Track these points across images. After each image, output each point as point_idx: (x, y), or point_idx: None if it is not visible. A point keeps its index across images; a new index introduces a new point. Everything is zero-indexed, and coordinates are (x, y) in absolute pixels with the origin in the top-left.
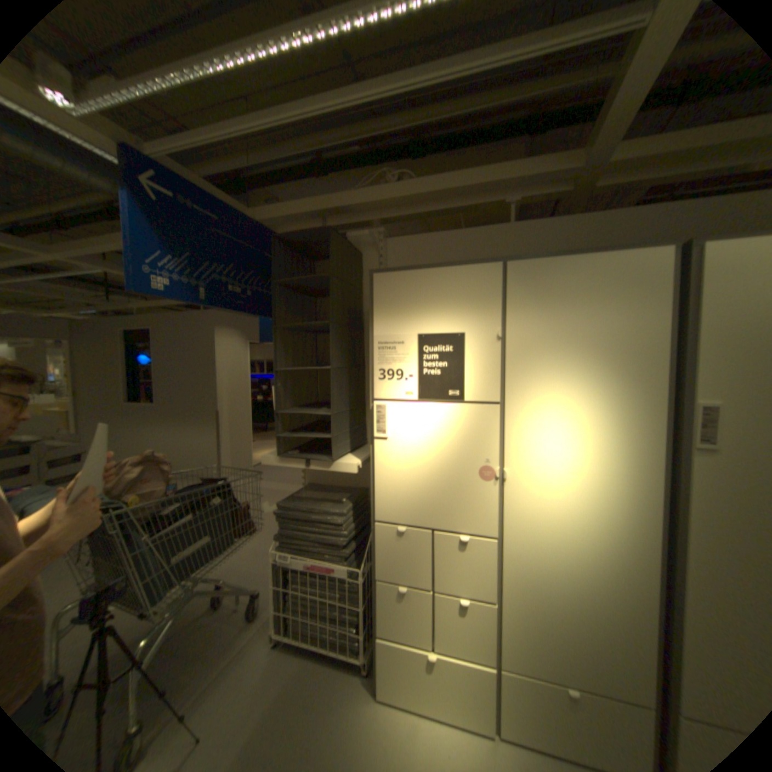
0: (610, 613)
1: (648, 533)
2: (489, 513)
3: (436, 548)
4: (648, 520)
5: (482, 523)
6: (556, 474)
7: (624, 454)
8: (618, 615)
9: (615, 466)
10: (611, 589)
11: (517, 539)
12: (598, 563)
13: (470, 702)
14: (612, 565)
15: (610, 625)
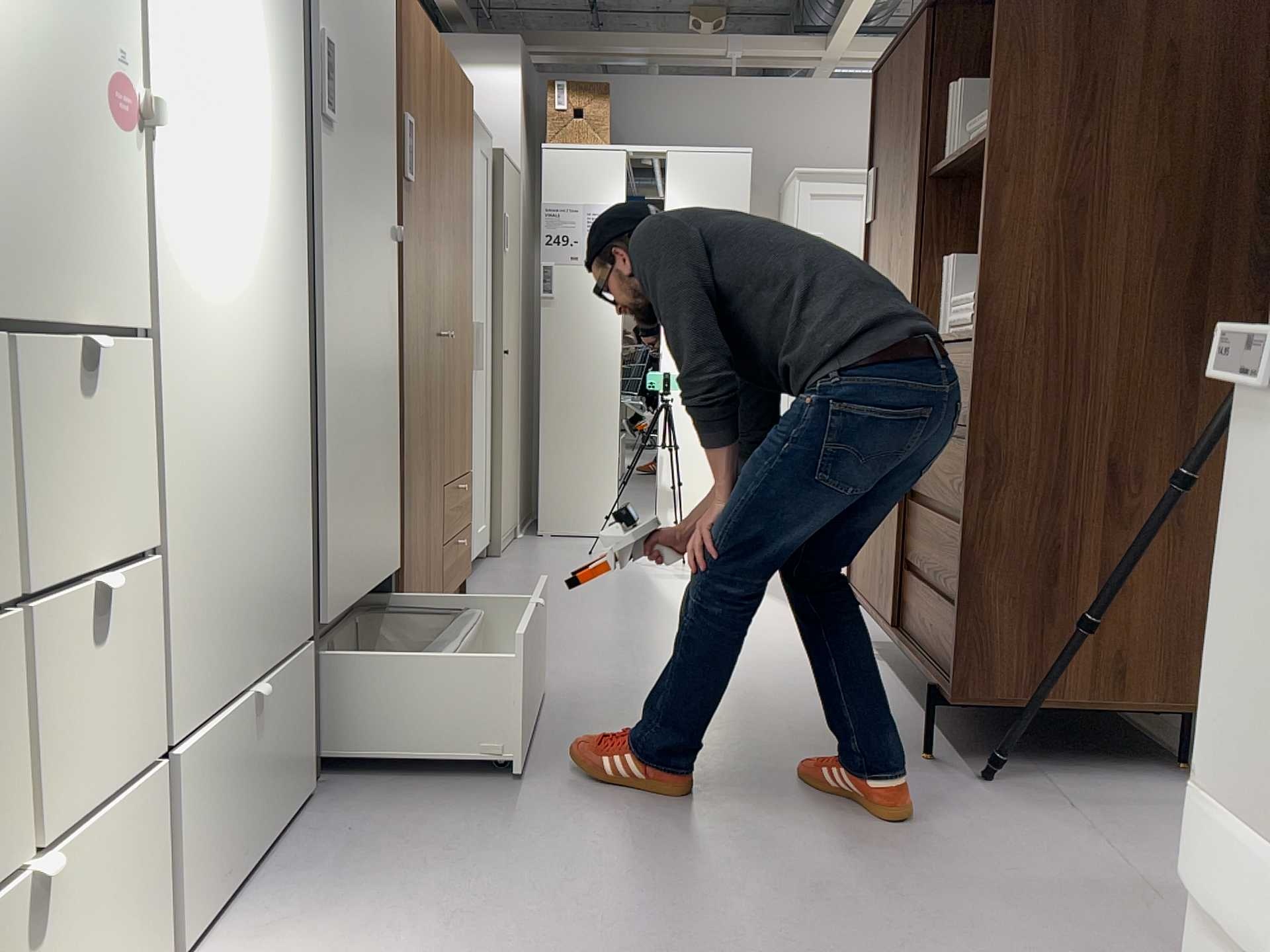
0: (274, 471)
1: (294, 281)
2: (121, 242)
3: (4, 406)
4: (294, 254)
5: (110, 280)
6: (212, 131)
7: (273, 104)
8: (280, 470)
9: (267, 130)
10: (273, 416)
11: (170, 324)
12: (260, 360)
13: (117, 934)
14: (271, 361)
15: (274, 499)
